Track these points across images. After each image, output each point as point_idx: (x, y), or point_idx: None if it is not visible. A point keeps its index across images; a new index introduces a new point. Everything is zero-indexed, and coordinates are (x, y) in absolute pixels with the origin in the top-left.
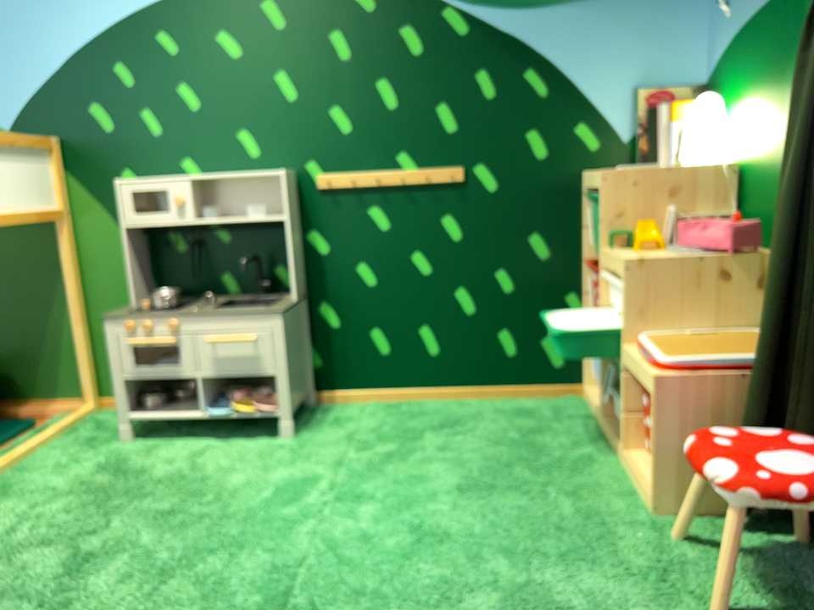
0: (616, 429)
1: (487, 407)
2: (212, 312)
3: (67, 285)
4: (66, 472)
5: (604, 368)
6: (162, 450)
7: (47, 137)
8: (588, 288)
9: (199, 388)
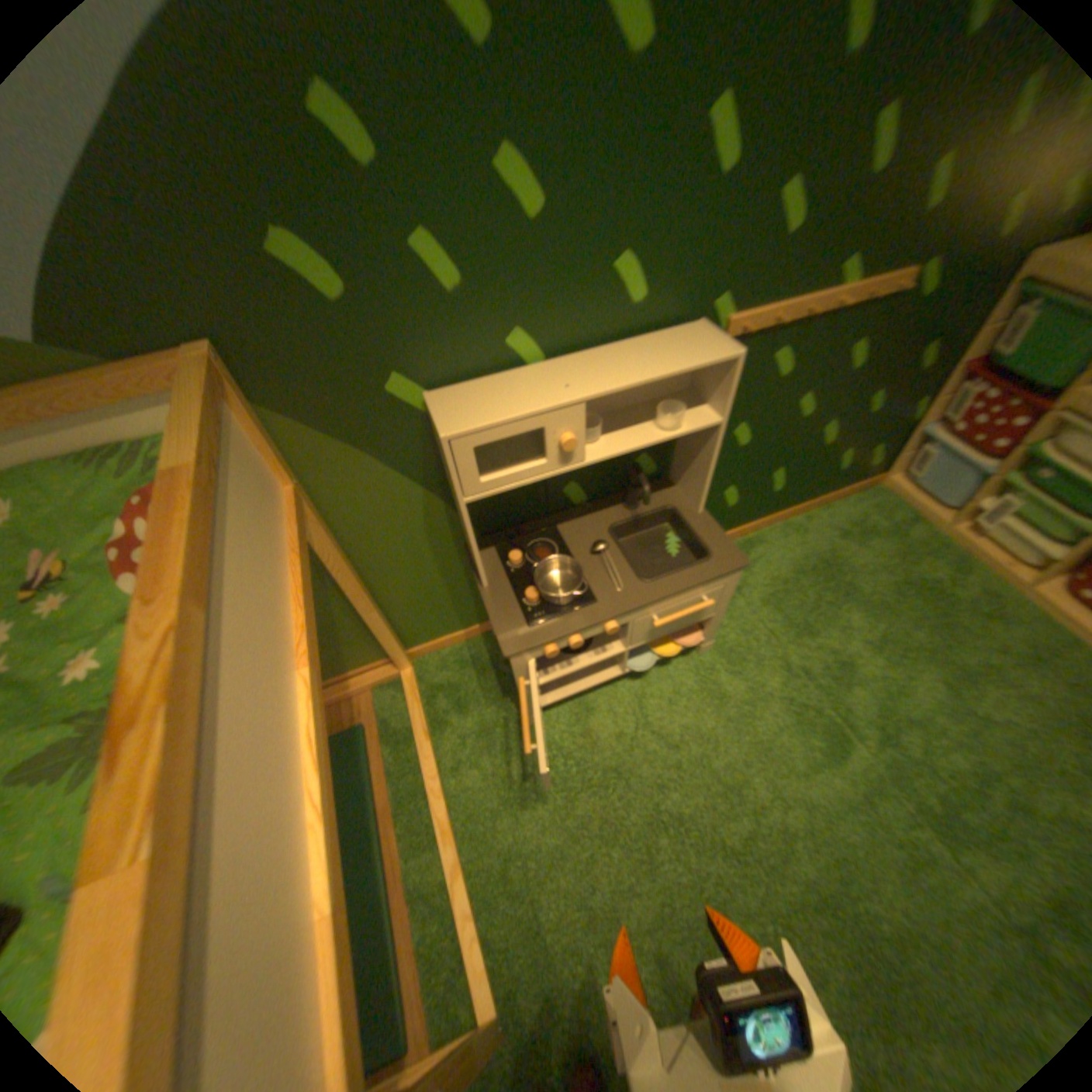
0: (988, 551)
1: (819, 526)
2: (659, 593)
3: (341, 578)
4: (533, 810)
5: (969, 488)
6: (590, 719)
7: (207, 359)
8: (949, 393)
9: (626, 658)
